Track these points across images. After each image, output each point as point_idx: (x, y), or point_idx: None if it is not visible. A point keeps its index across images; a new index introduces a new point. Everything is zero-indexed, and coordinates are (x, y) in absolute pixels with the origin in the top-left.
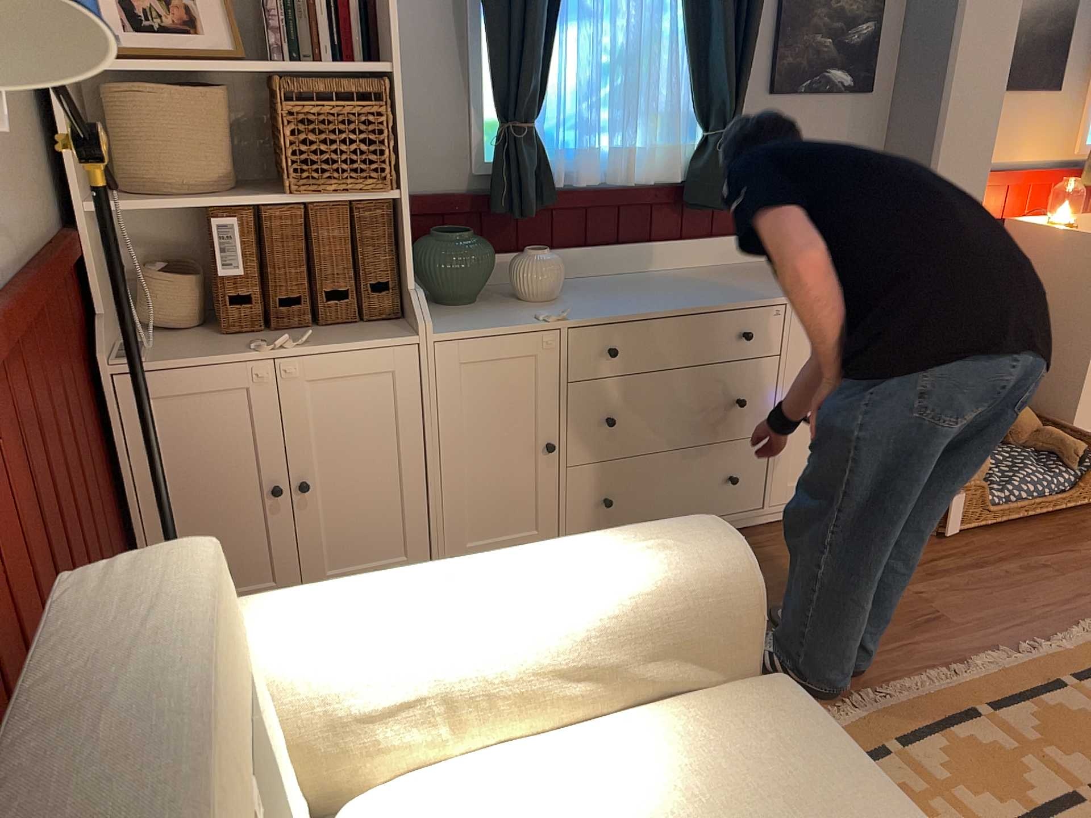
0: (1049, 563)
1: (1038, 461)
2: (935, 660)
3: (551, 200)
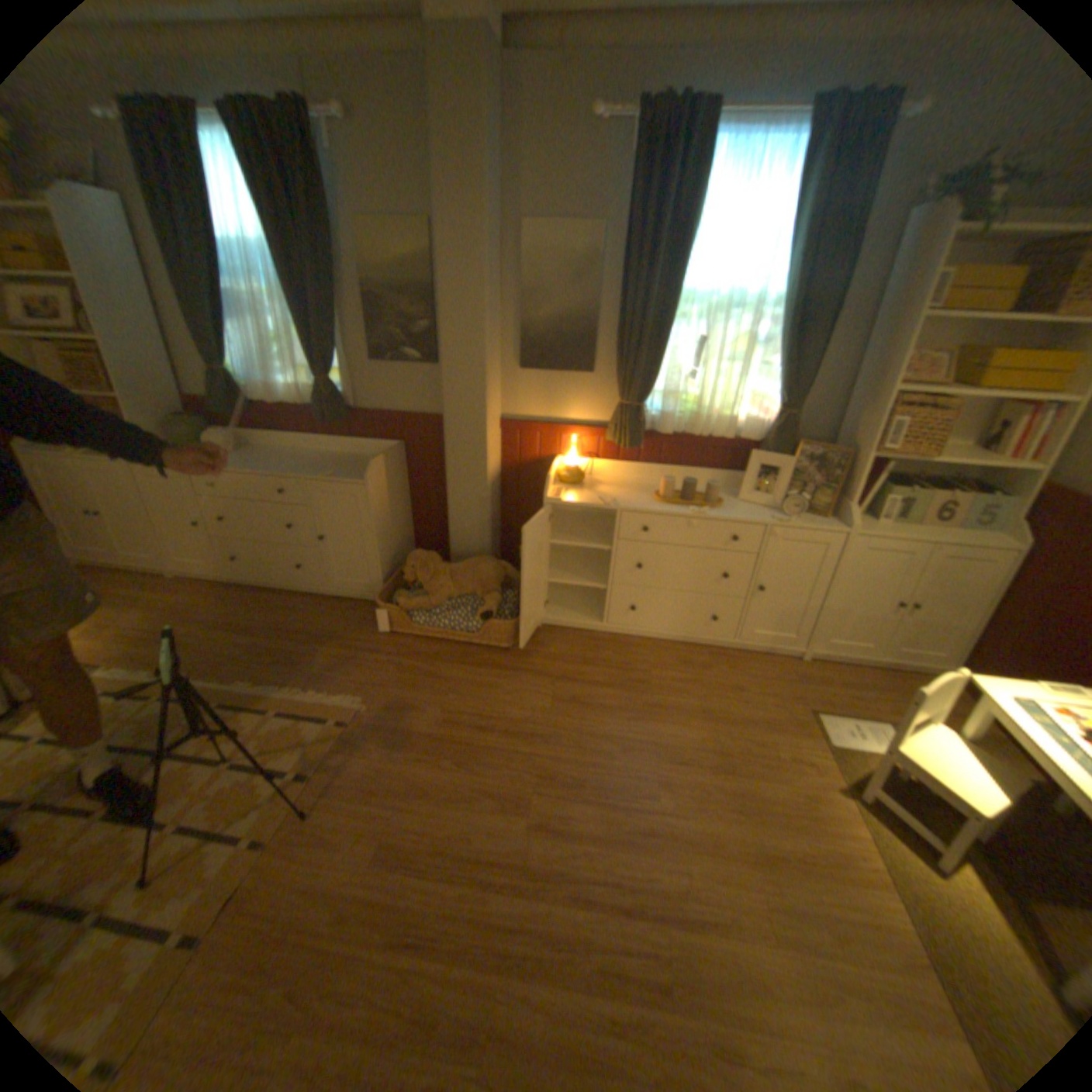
0: (405, 665)
1: (473, 611)
2: (251, 680)
3: (245, 407)
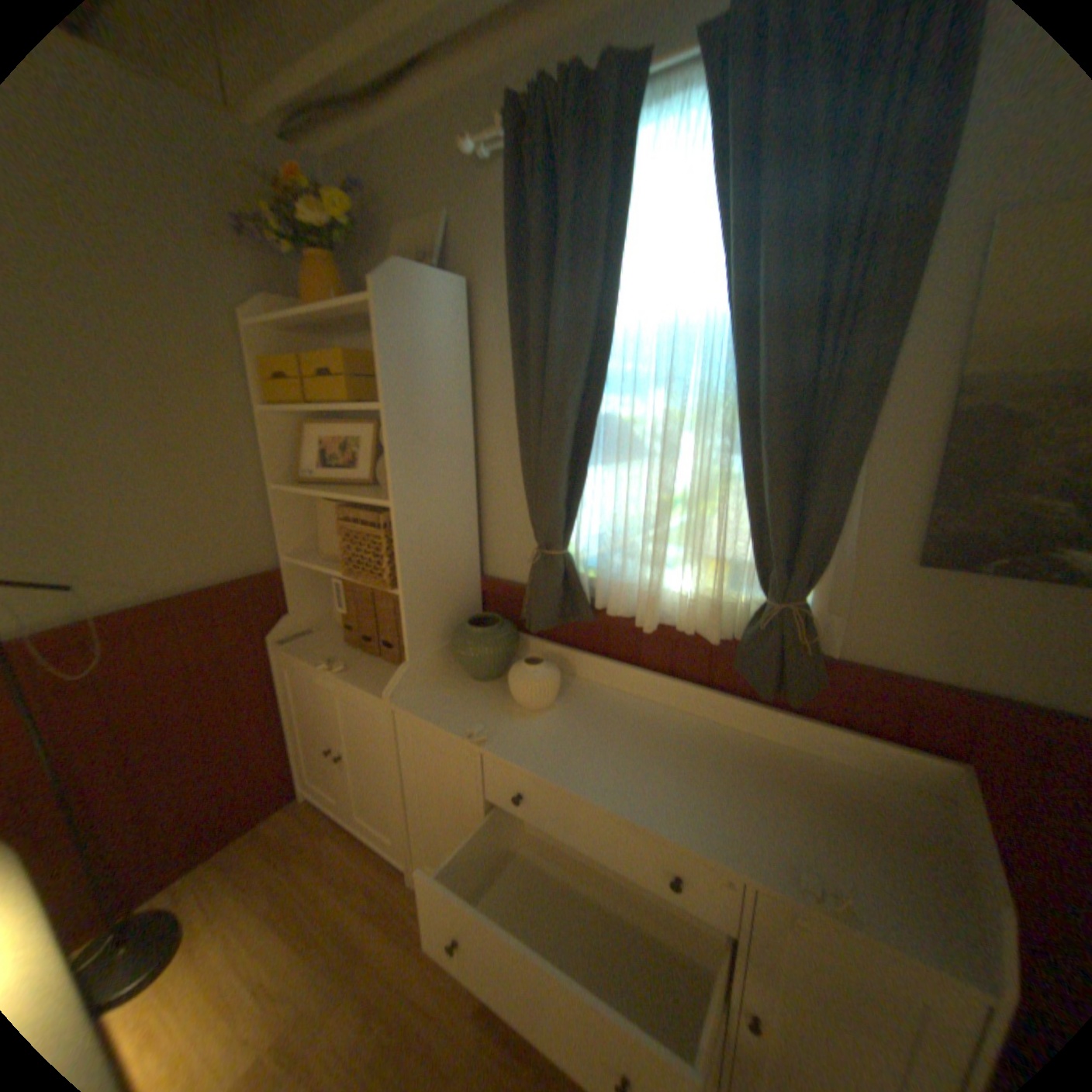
0: None
1: None
2: None
3: (590, 616)
